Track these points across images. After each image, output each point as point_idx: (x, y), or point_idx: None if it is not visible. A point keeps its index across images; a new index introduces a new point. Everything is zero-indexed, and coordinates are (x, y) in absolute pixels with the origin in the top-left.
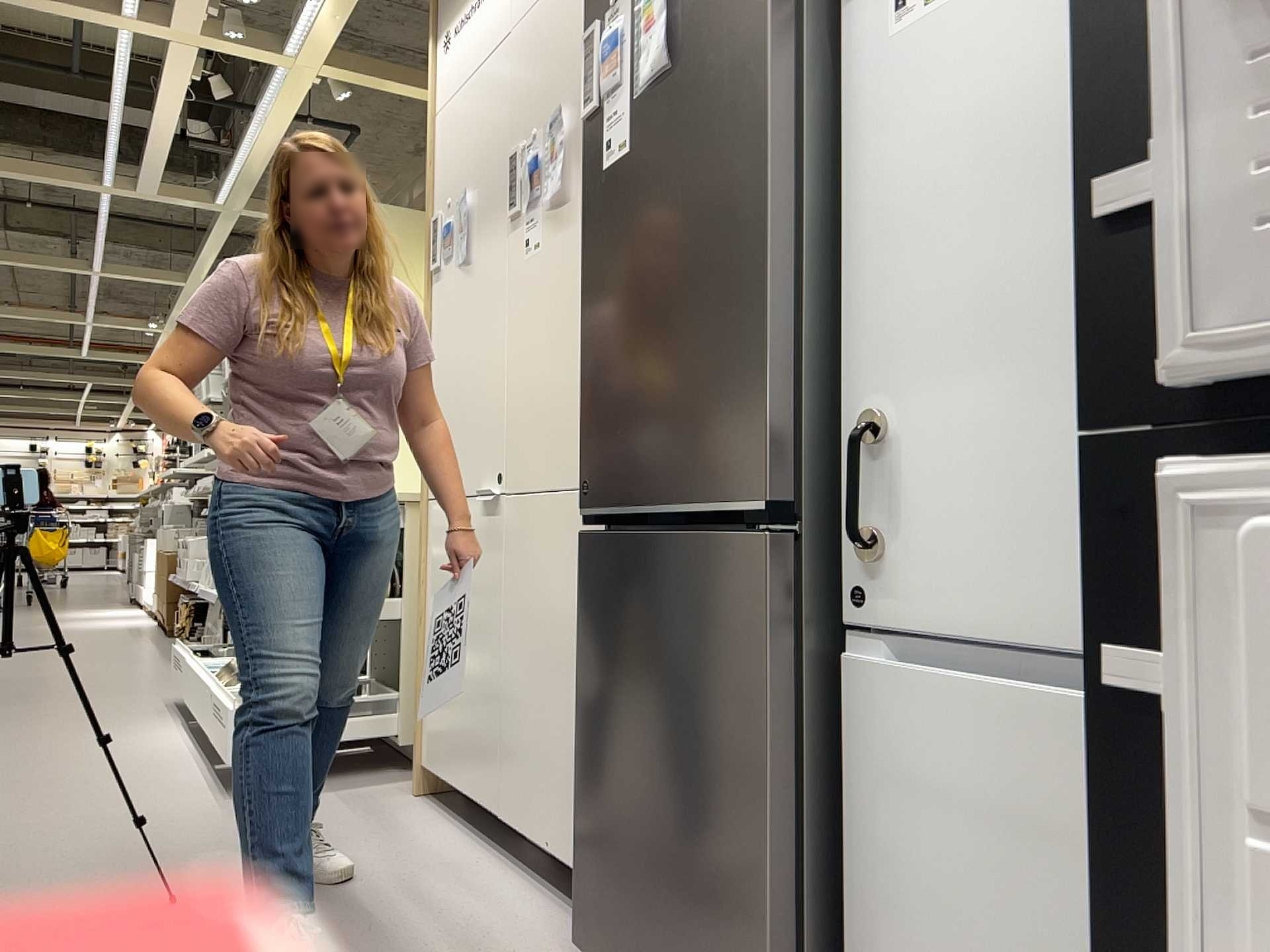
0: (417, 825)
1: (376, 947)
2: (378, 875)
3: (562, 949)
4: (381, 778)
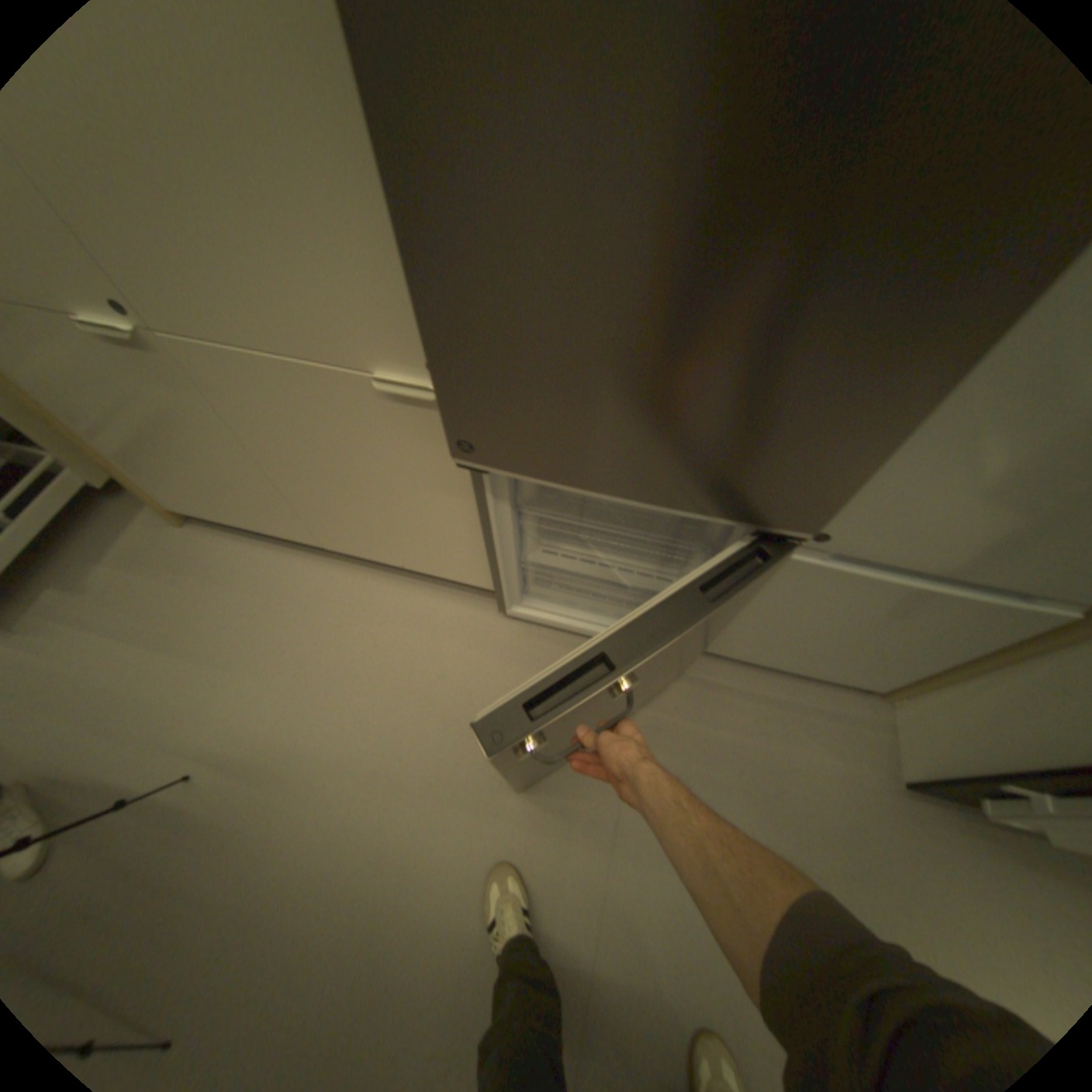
0: (229, 562)
1: (375, 700)
2: (280, 636)
3: (470, 622)
4: (110, 519)
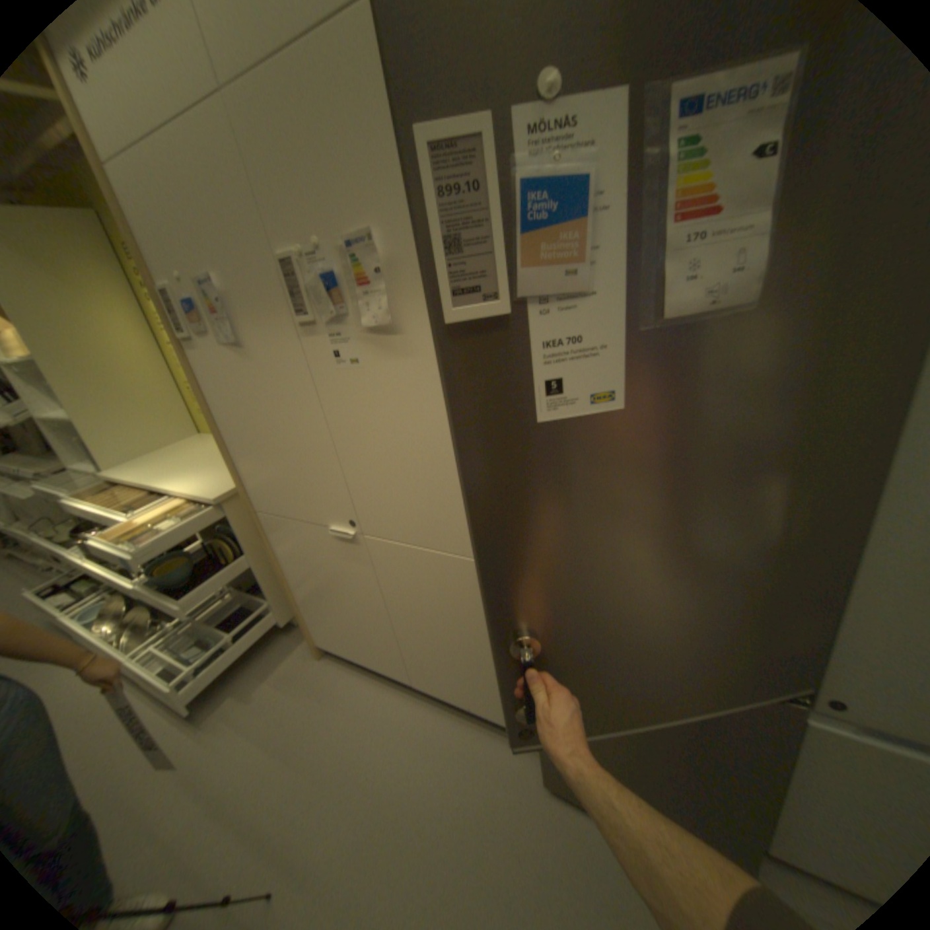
0: (345, 691)
1: (433, 847)
2: (367, 763)
3: (522, 776)
4: (281, 650)
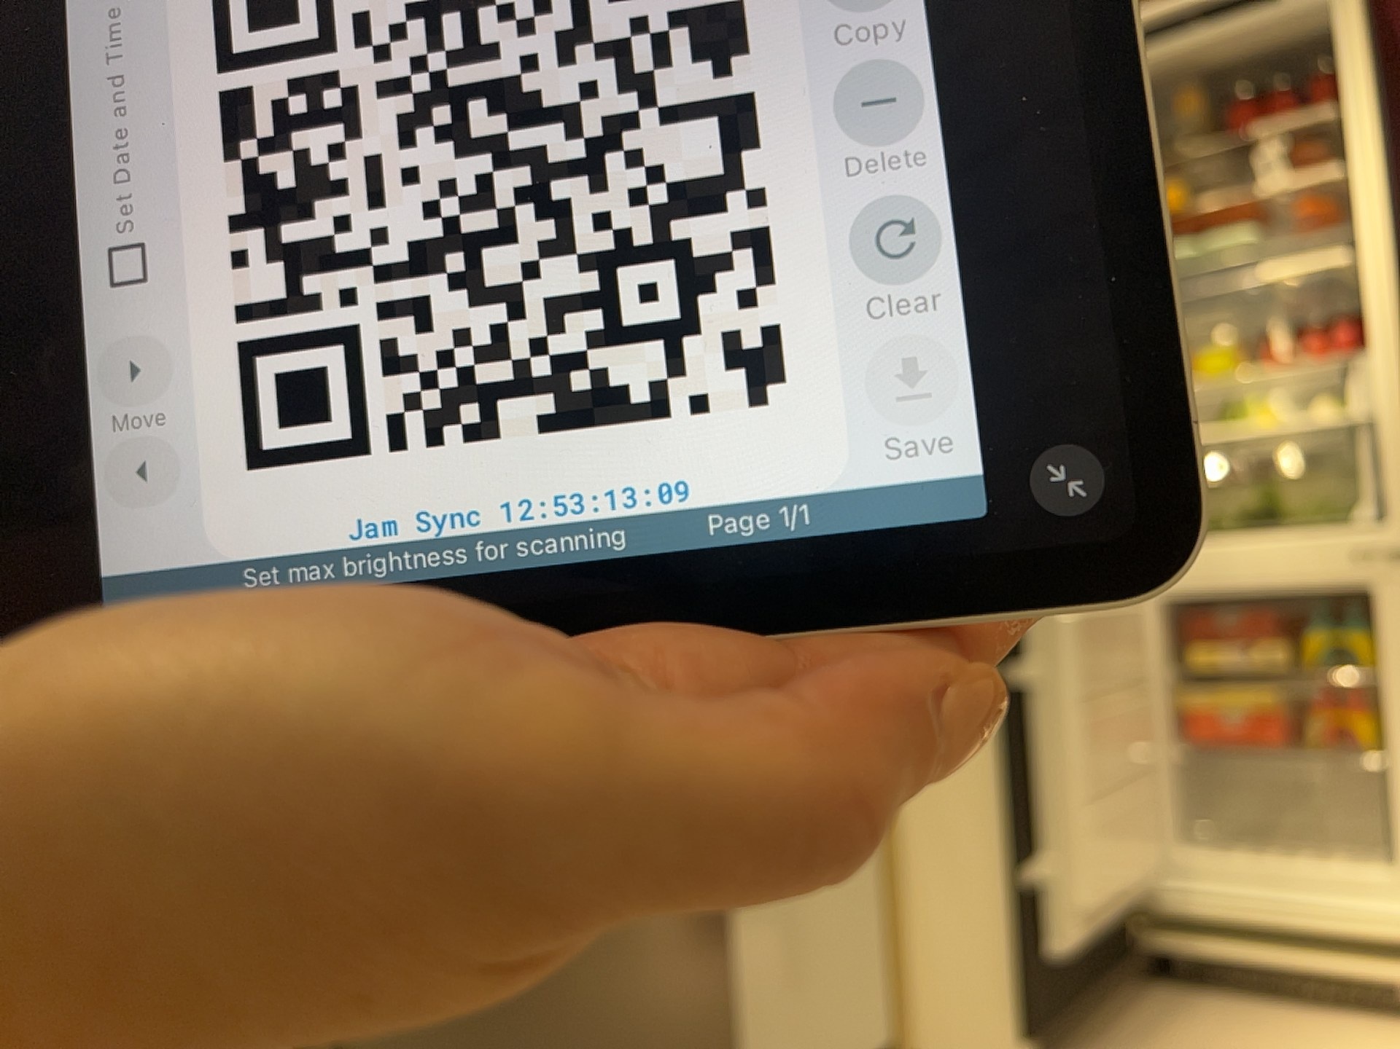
0: None
1: None
2: None
3: None
4: None
